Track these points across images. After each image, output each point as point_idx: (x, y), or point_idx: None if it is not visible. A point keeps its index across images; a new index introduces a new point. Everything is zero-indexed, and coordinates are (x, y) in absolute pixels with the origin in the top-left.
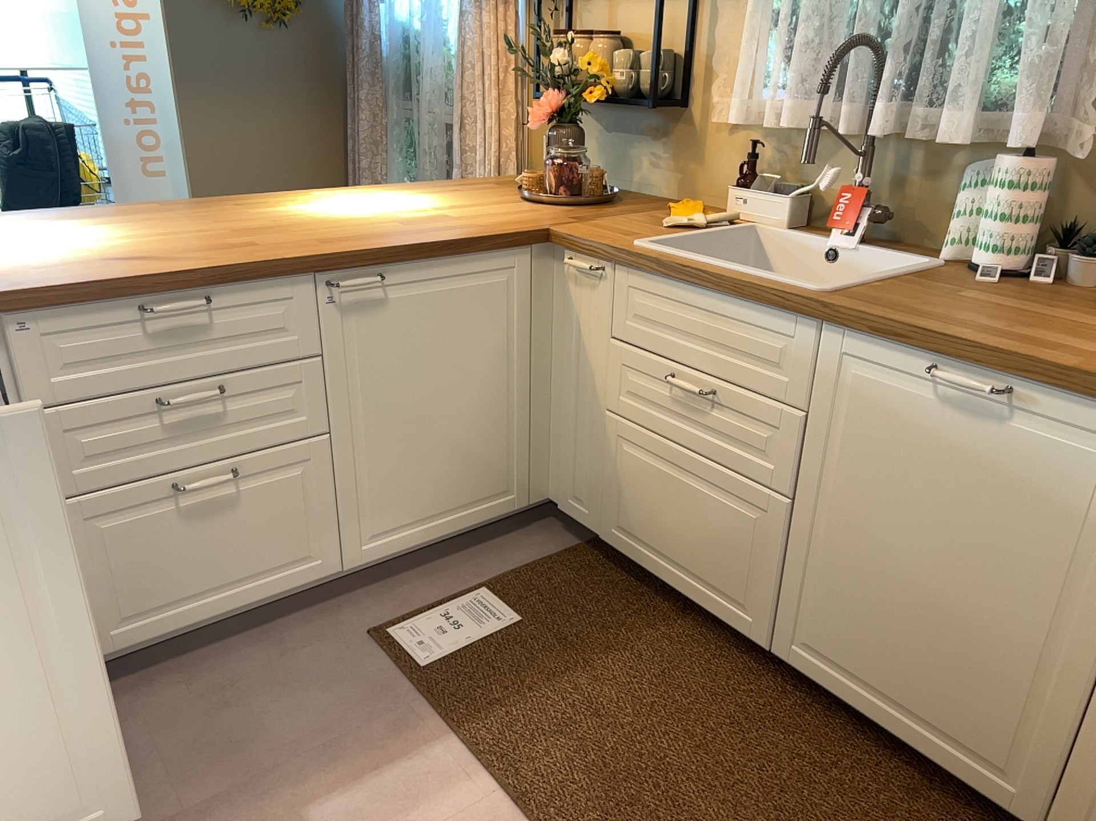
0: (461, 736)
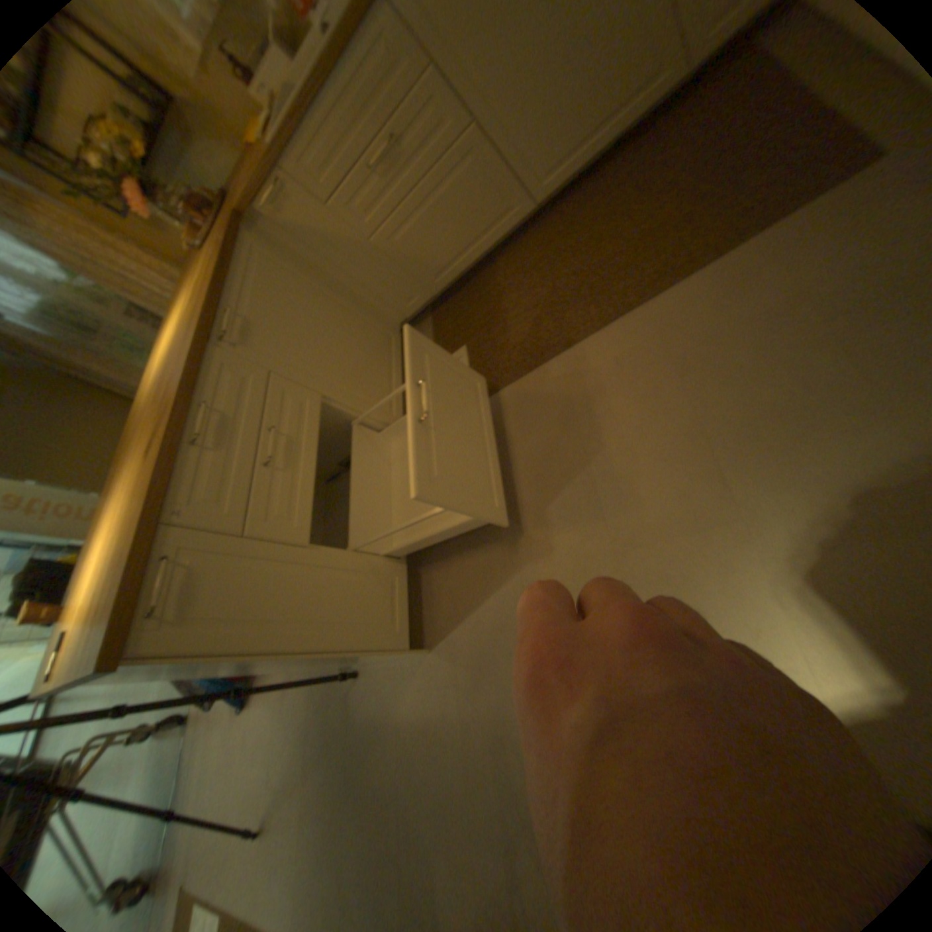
0: (521, 374)
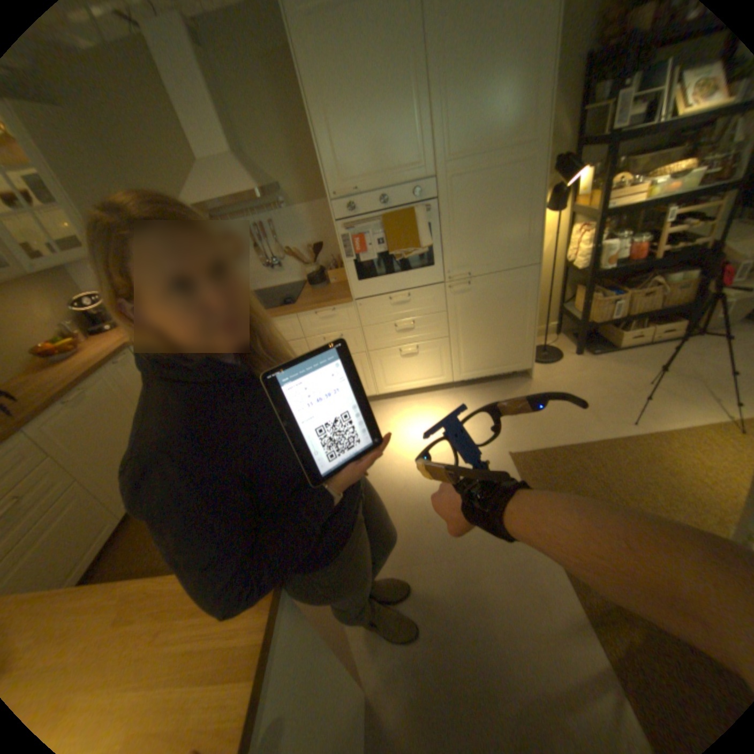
0: None
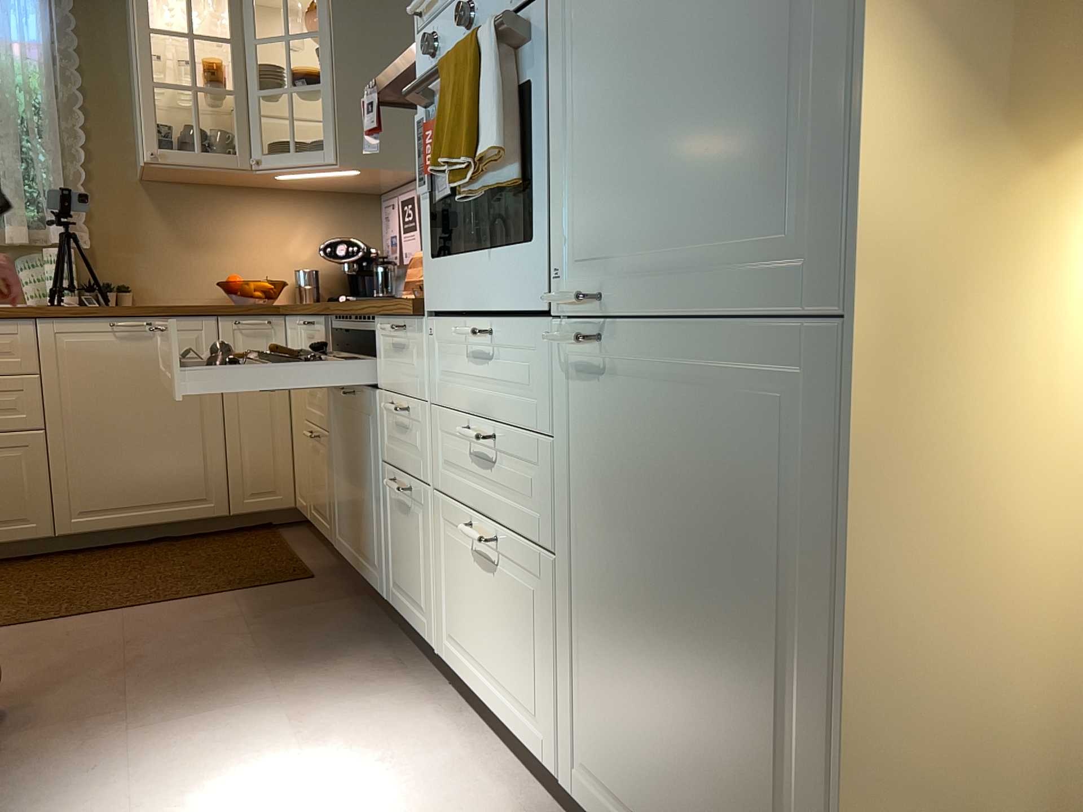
0: None
